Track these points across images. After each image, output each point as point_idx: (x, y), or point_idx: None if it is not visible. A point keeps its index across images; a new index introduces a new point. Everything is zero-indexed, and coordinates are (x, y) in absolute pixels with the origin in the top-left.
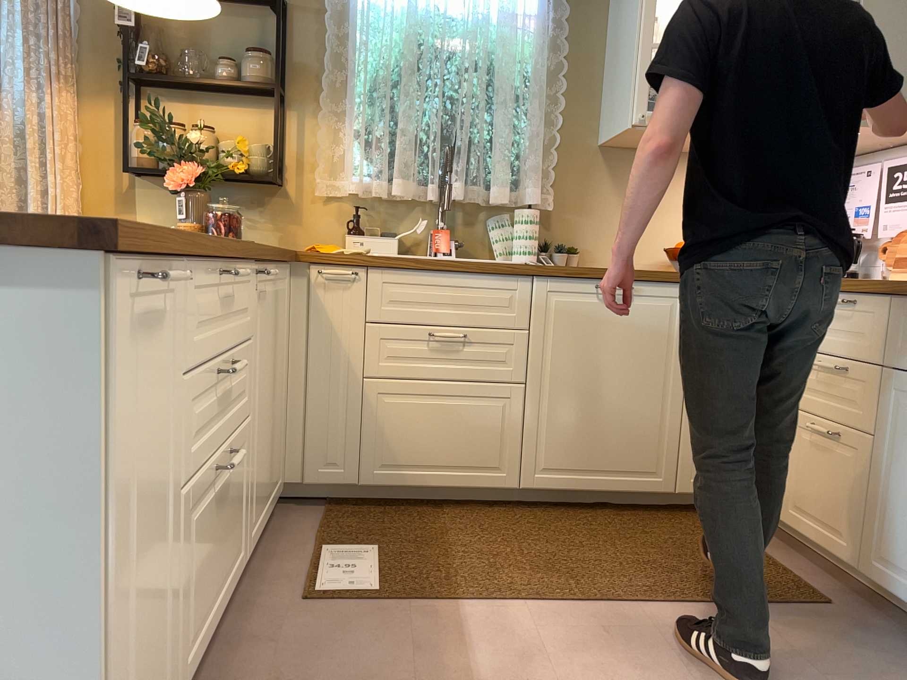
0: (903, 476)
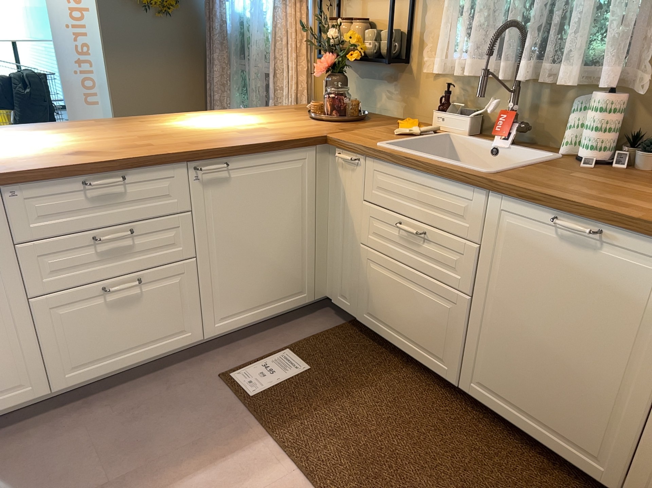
0: None
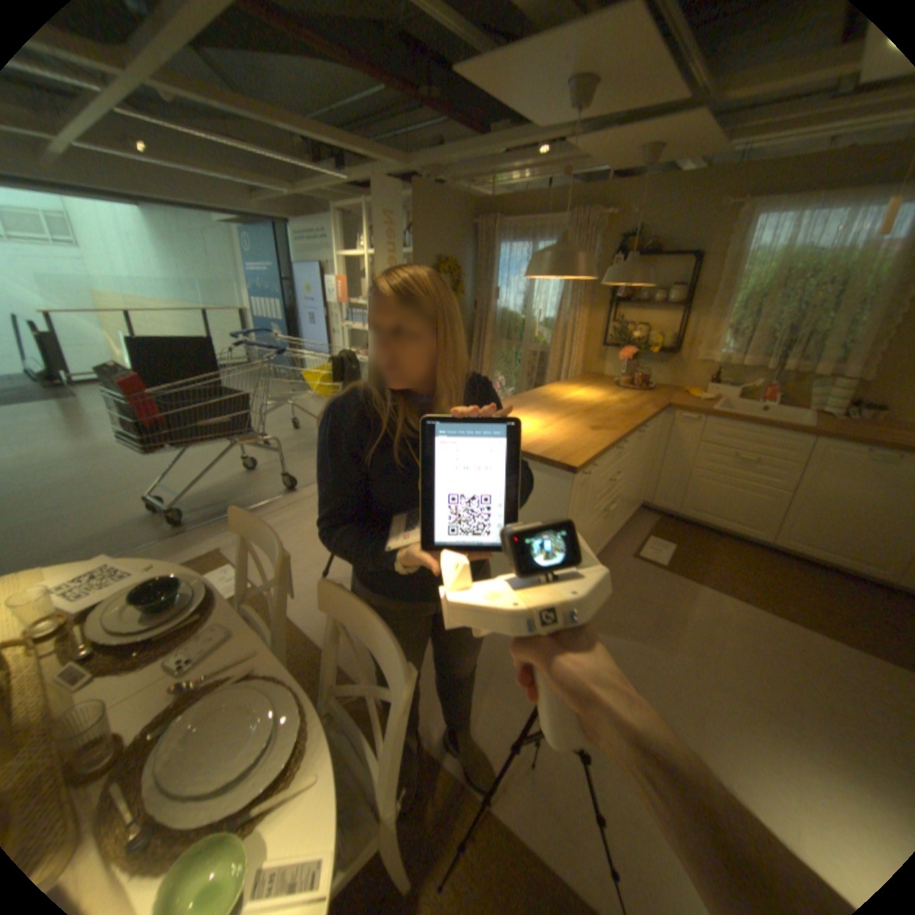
0: None
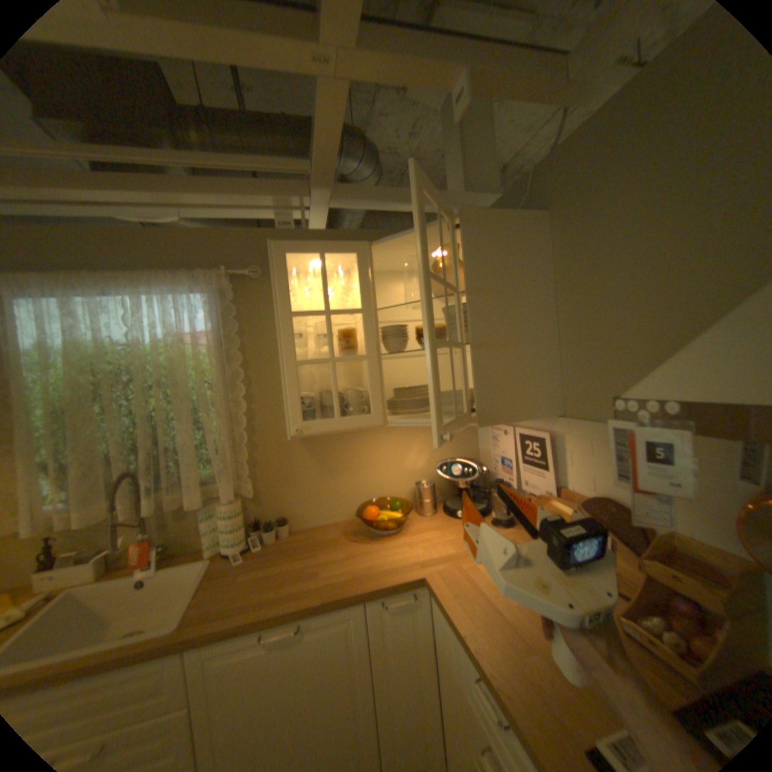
0: None
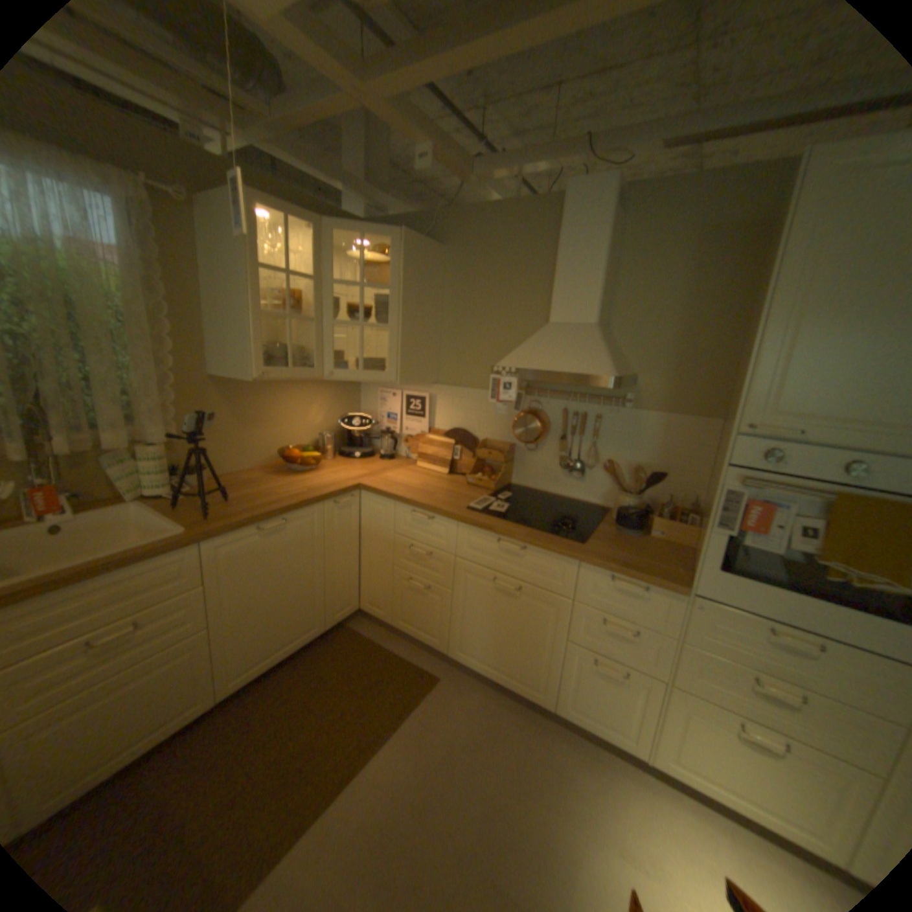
0: (470, 613)
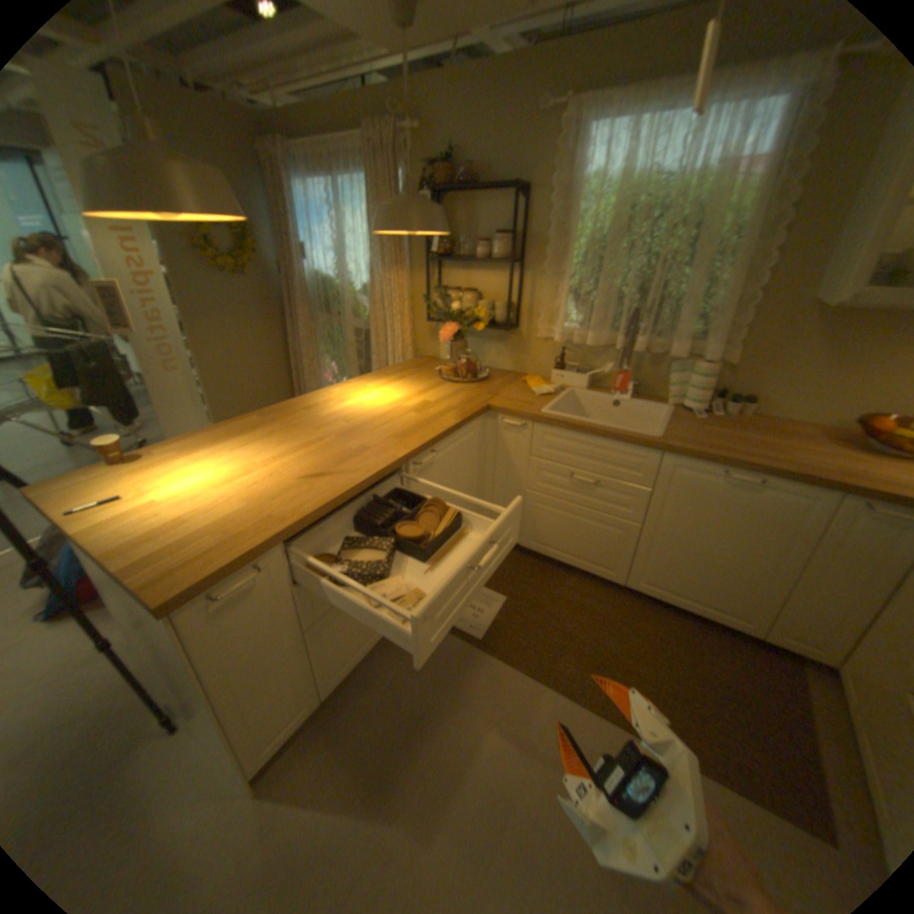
0: None
